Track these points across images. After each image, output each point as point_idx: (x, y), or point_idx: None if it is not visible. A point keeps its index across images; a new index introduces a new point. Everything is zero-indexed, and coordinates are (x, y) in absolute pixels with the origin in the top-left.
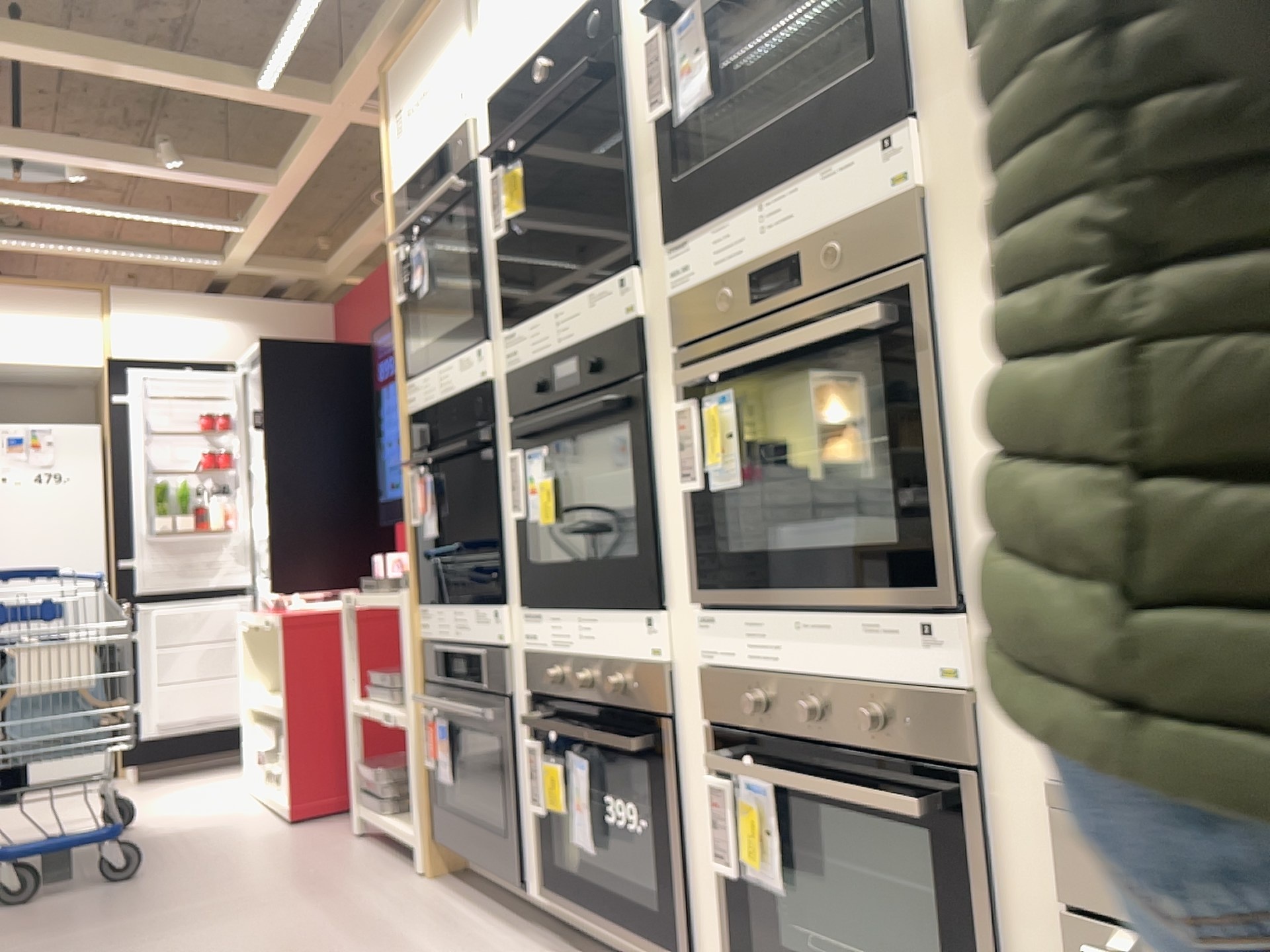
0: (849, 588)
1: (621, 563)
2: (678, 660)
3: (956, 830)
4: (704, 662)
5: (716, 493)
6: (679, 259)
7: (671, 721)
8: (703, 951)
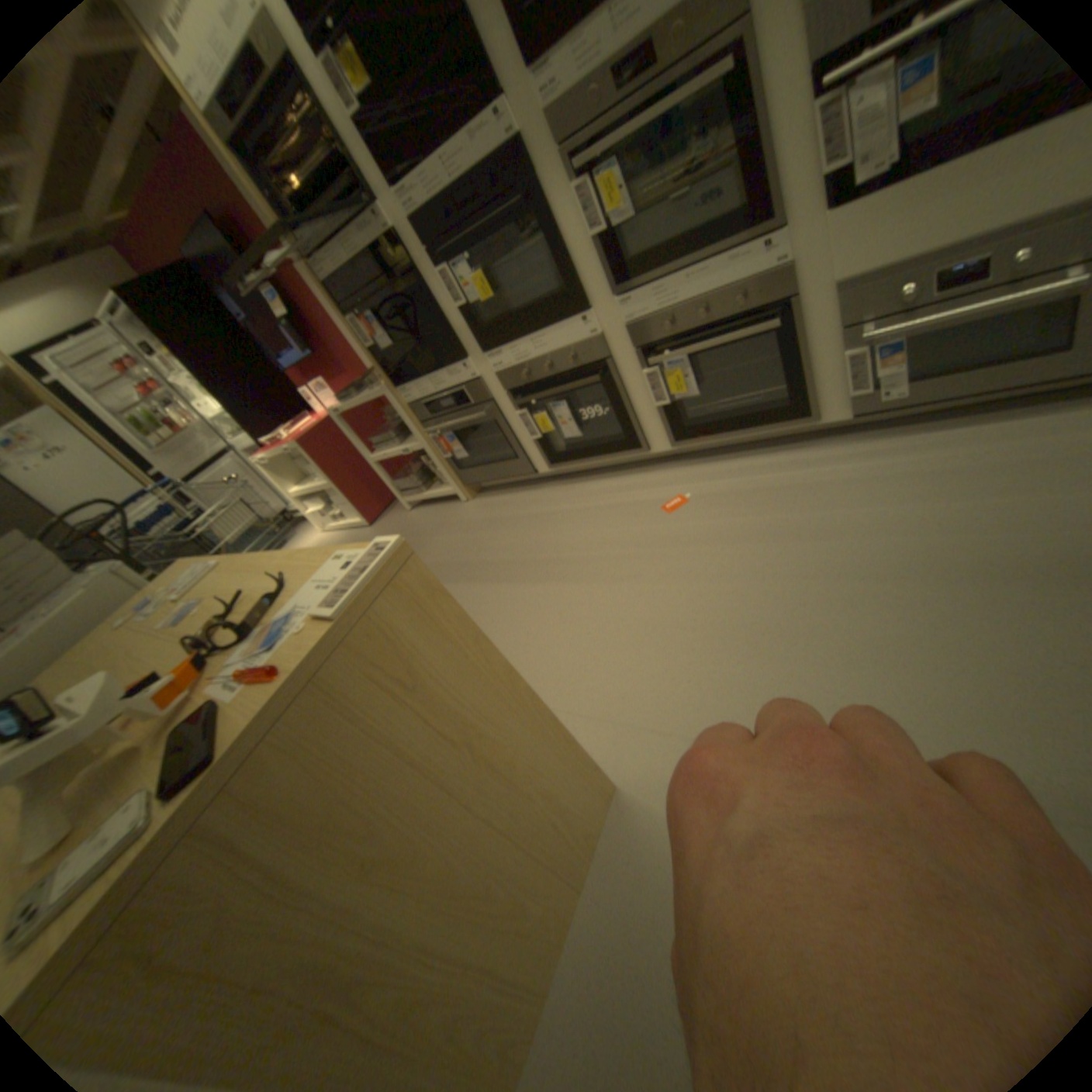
0: (718, 240)
1: (544, 297)
2: (606, 326)
3: (793, 321)
4: (625, 320)
5: (616, 225)
6: (546, 72)
7: (608, 357)
8: (651, 439)
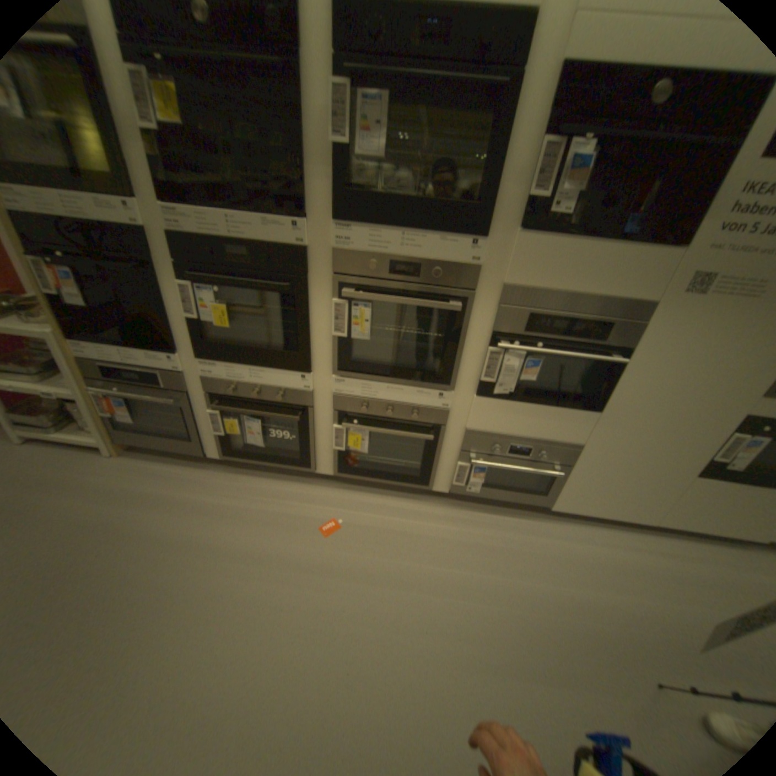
0: (413, 382)
1: (274, 349)
2: (317, 390)
3: (437, 440)
4: (334, 393)
5: (353, 341)
6: (345, 235)
7: (310, 408)
8: (318, 466)
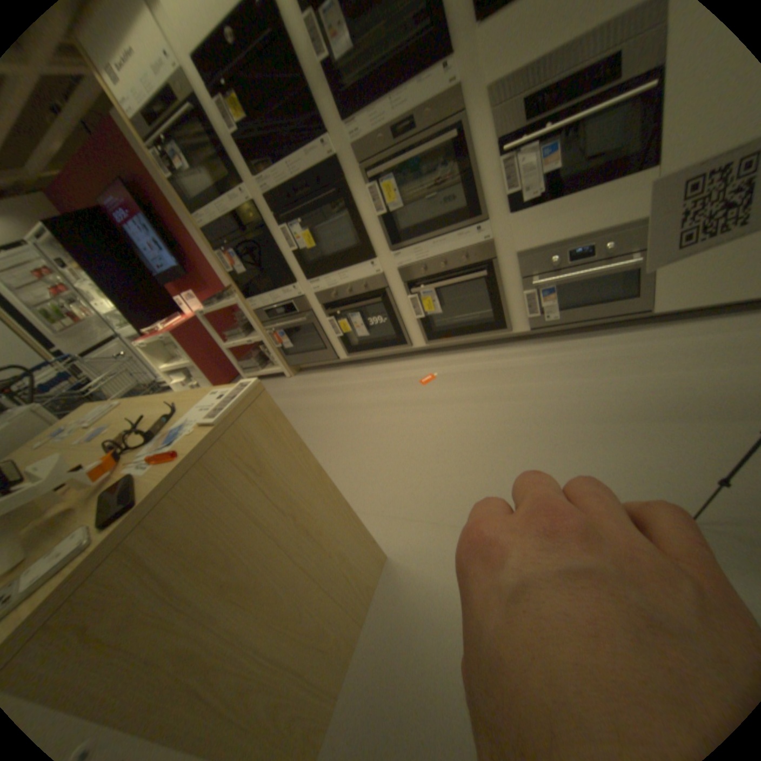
0: (451, 223)
1: (348, 248)
2: (386, 268)
3: (494, 272)
4: (398, 265)
5: (392, 210)
6: (353, 124)
7: (387, 286)
8: (413, 338)
